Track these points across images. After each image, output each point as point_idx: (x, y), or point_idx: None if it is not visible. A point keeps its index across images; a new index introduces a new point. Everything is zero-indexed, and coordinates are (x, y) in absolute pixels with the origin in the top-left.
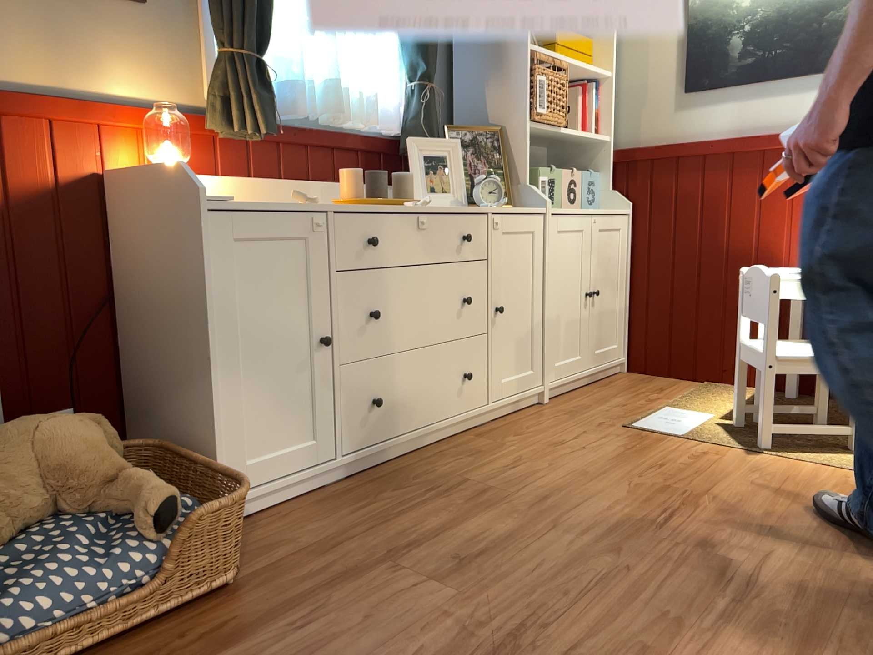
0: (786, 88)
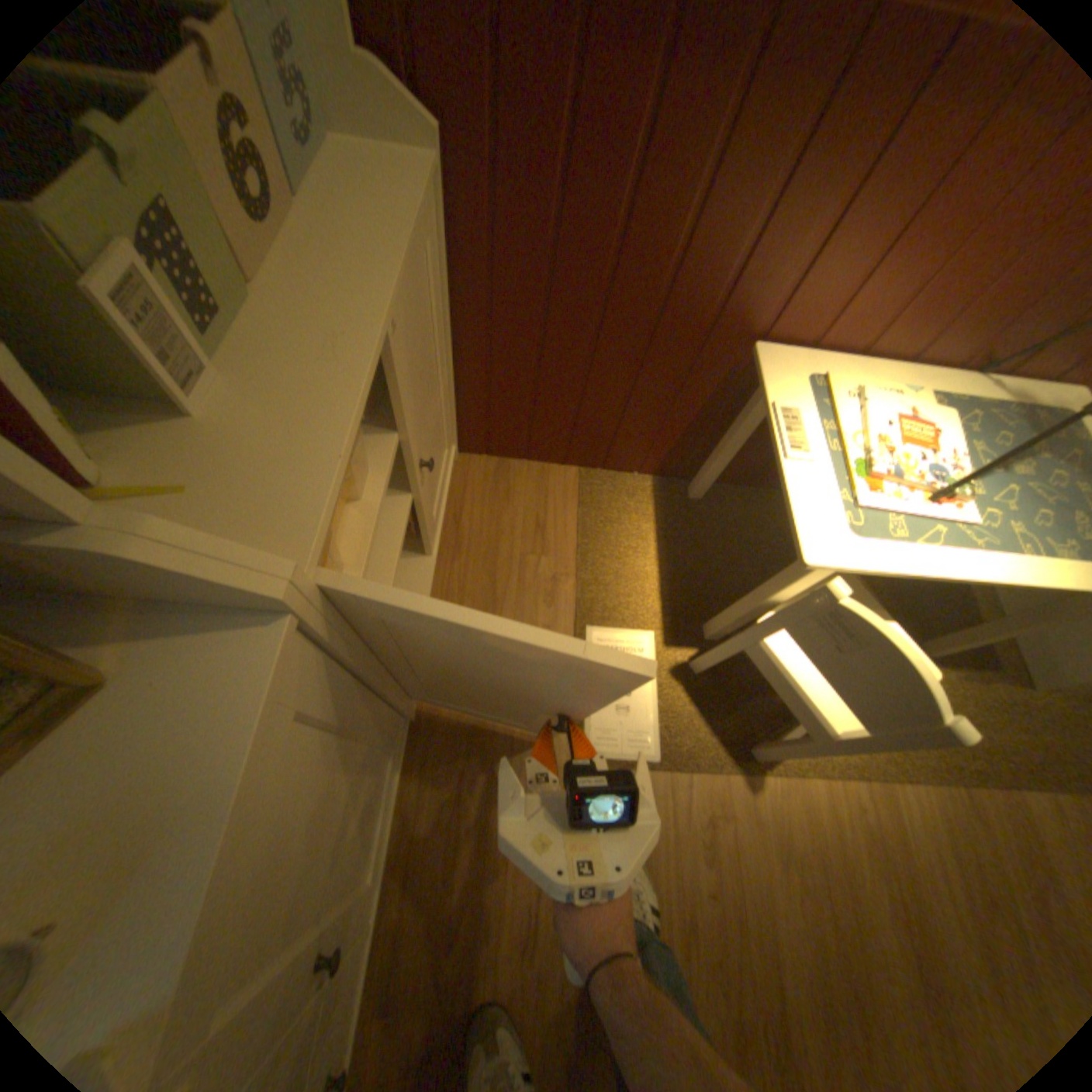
0: None
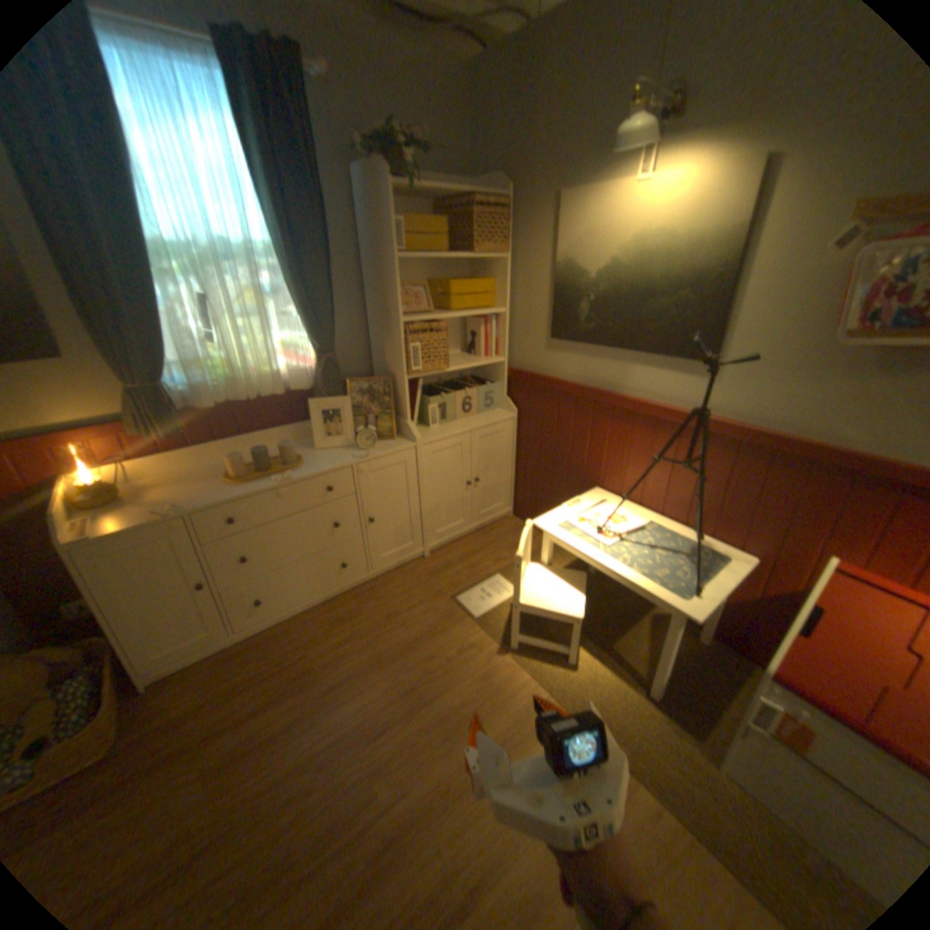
0: (616, 356)
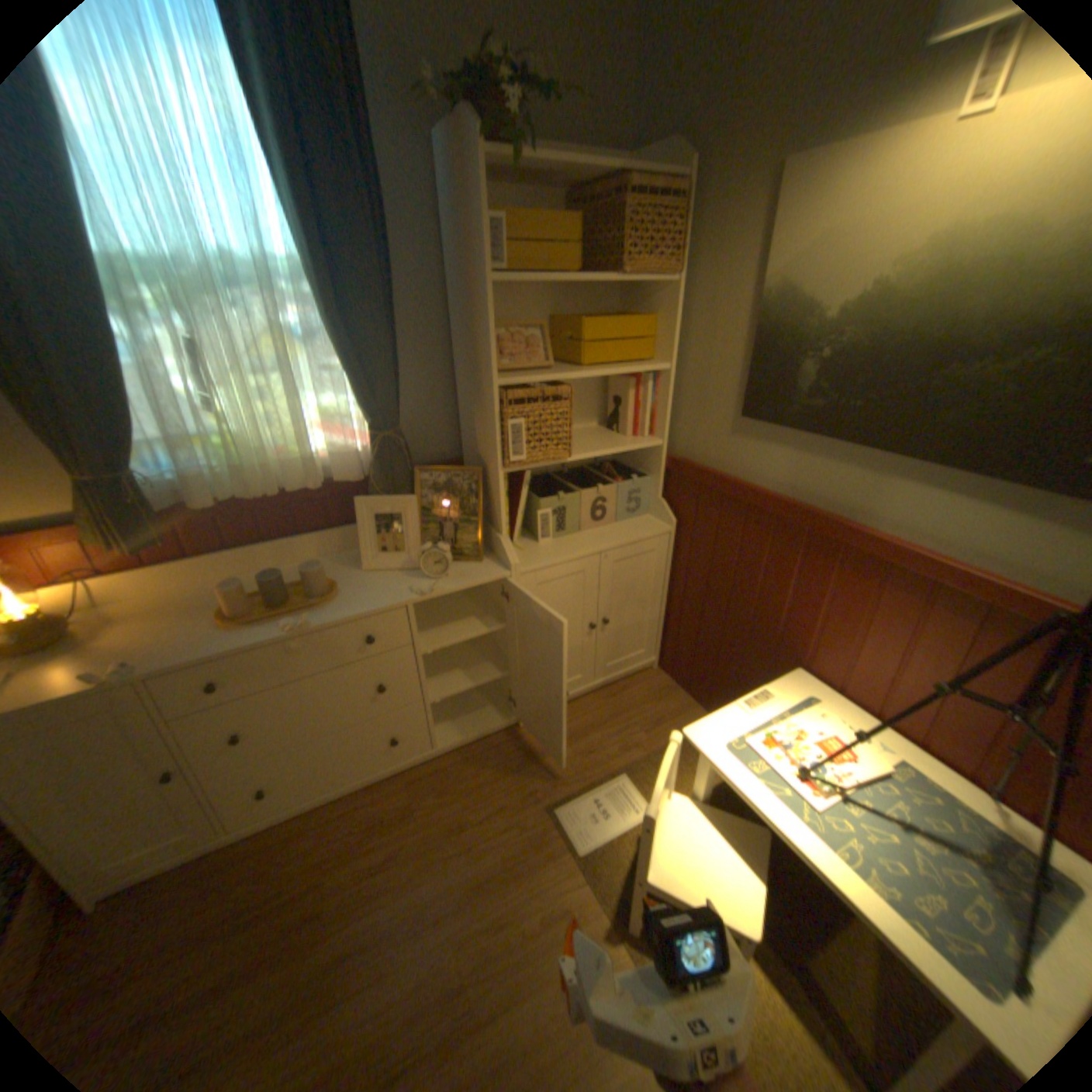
0: (863, 458)
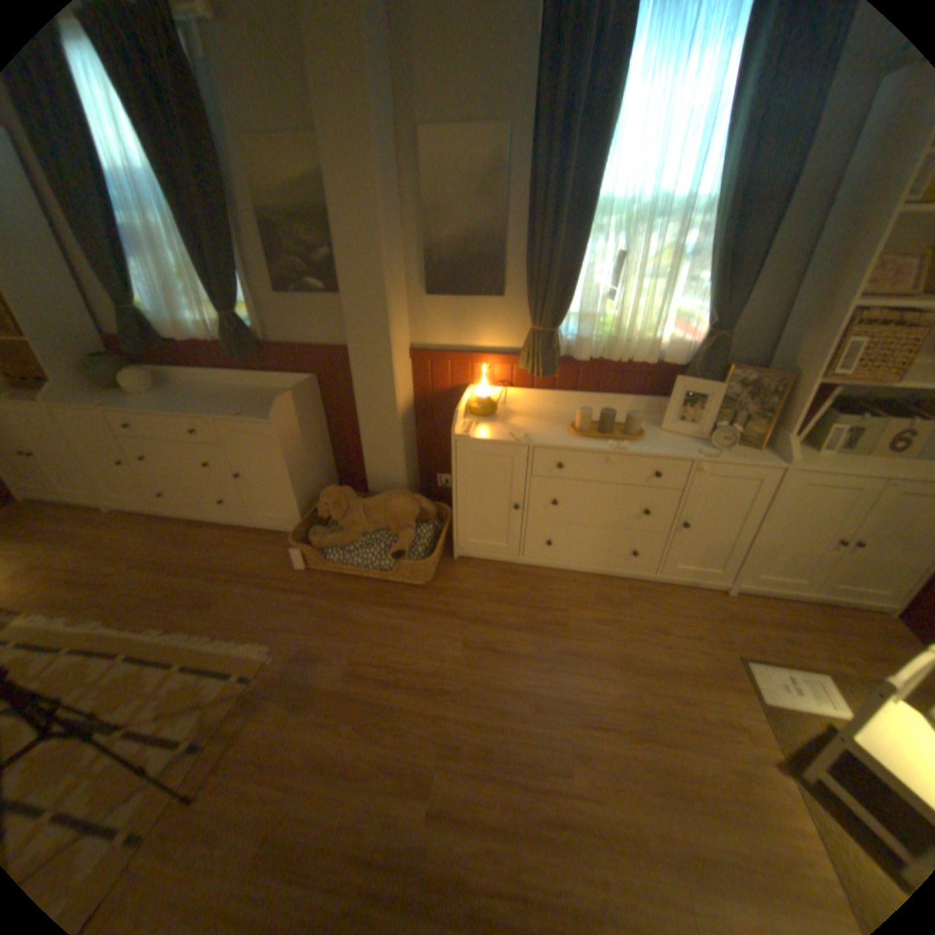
0: None
